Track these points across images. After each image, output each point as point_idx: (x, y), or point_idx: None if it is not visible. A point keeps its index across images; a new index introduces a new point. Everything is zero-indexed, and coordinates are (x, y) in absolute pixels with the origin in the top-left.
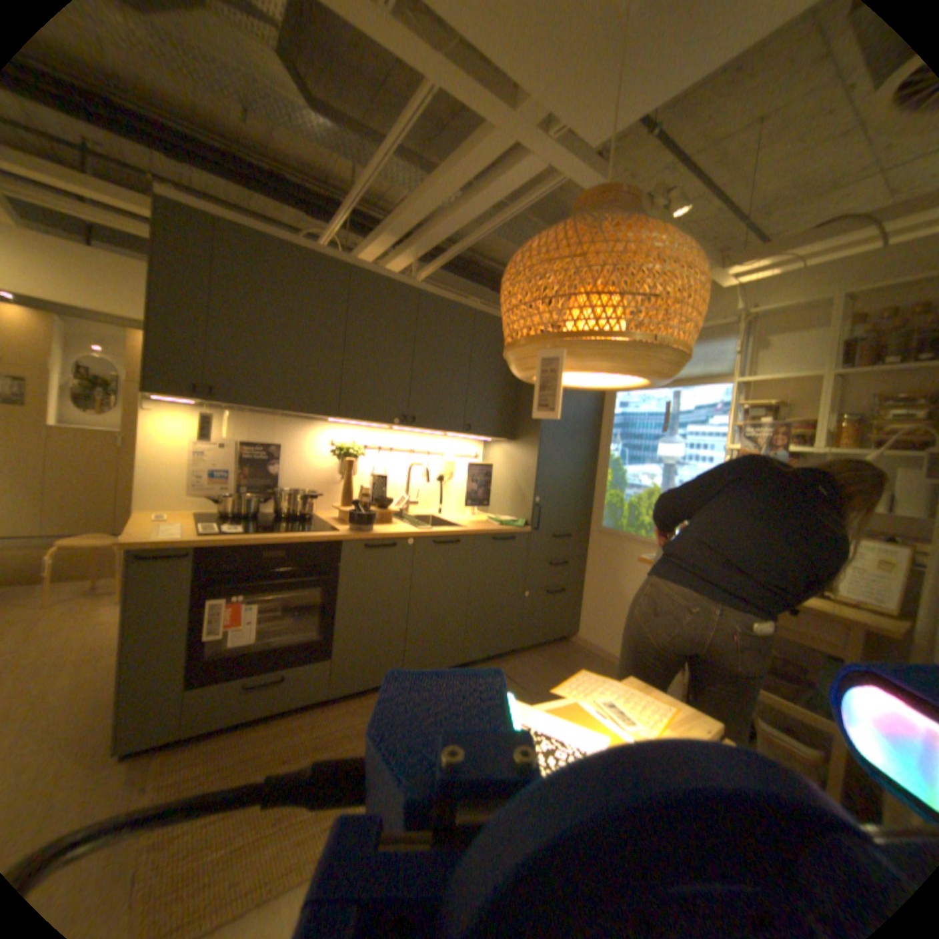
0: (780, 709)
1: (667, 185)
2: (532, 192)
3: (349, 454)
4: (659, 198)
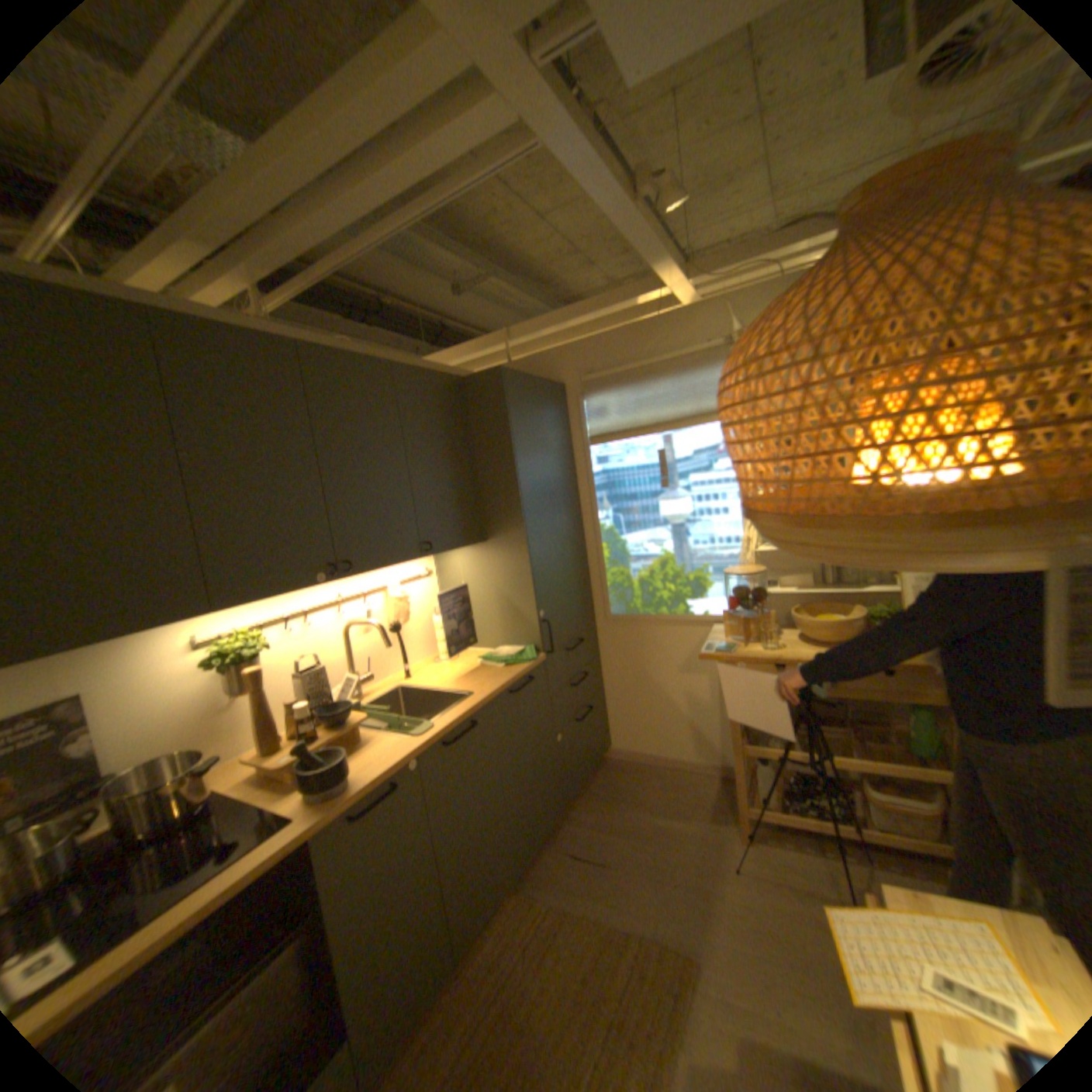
0: (895, 777)
1: (650, 170)
2: (477, 171)
3: (238, 654)
4: (644, 189)
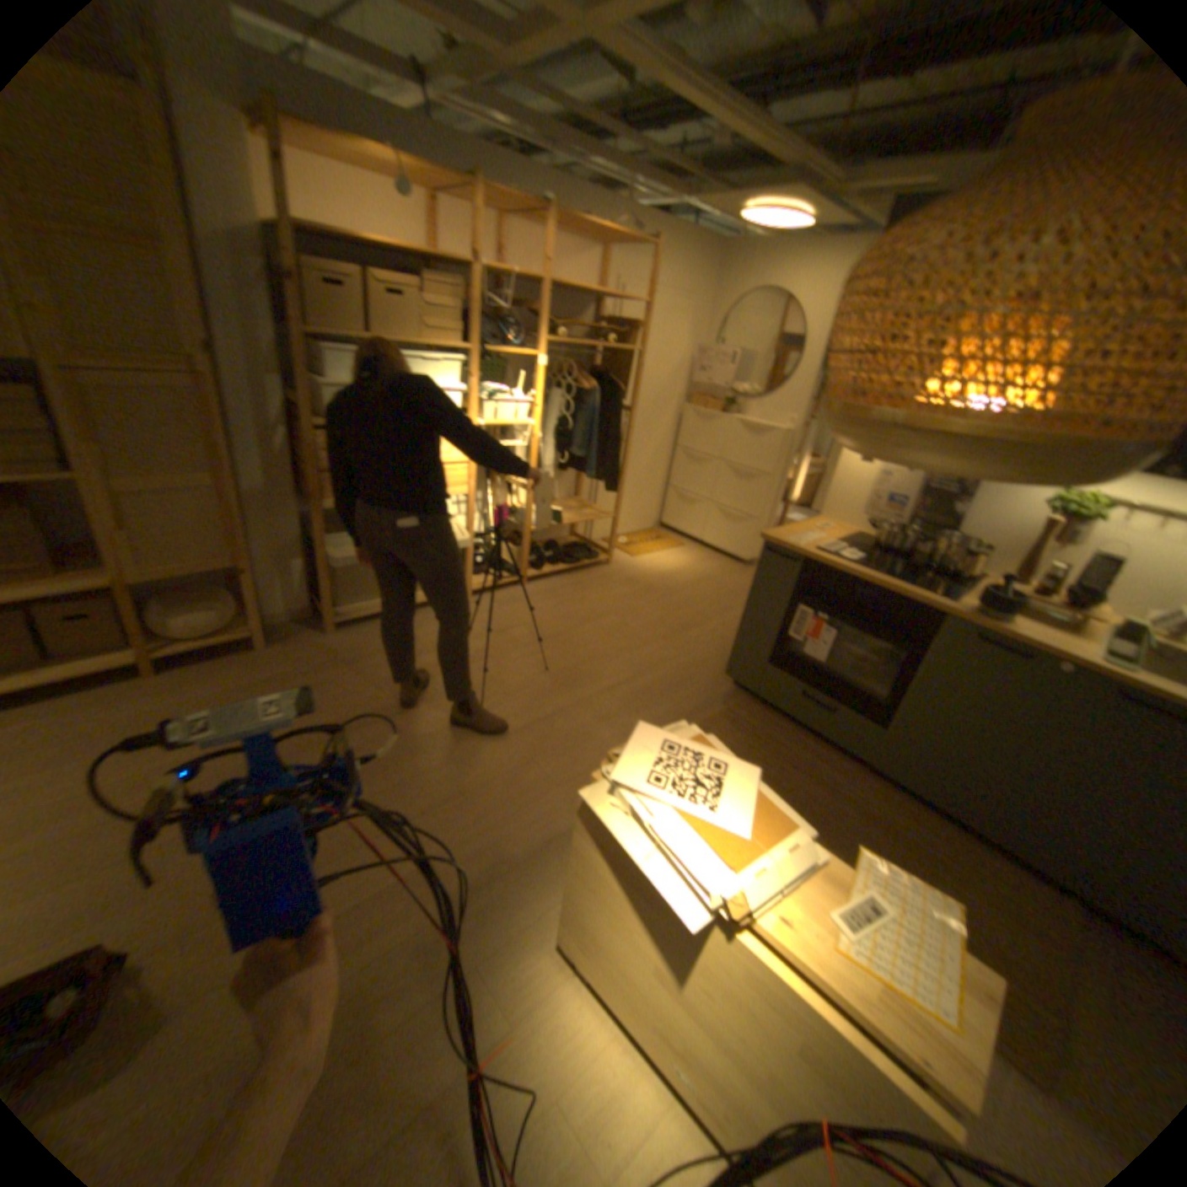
0: None
1: None
2: None
3: (1086, 513)
4: None
